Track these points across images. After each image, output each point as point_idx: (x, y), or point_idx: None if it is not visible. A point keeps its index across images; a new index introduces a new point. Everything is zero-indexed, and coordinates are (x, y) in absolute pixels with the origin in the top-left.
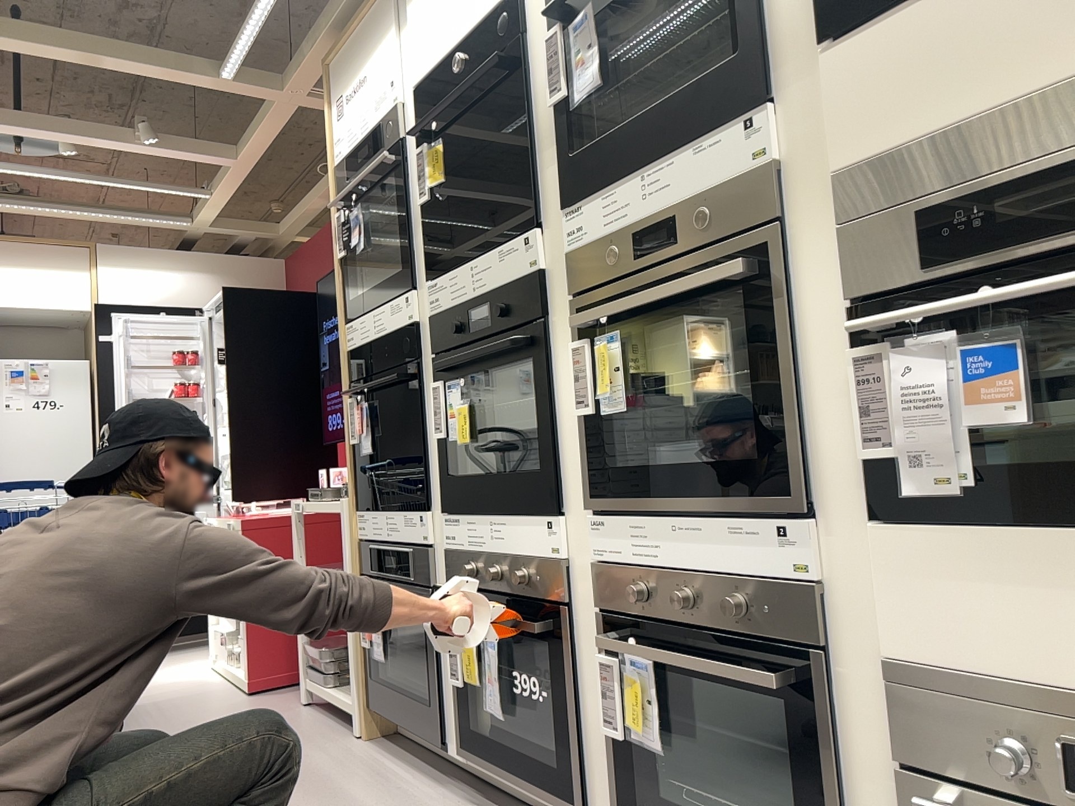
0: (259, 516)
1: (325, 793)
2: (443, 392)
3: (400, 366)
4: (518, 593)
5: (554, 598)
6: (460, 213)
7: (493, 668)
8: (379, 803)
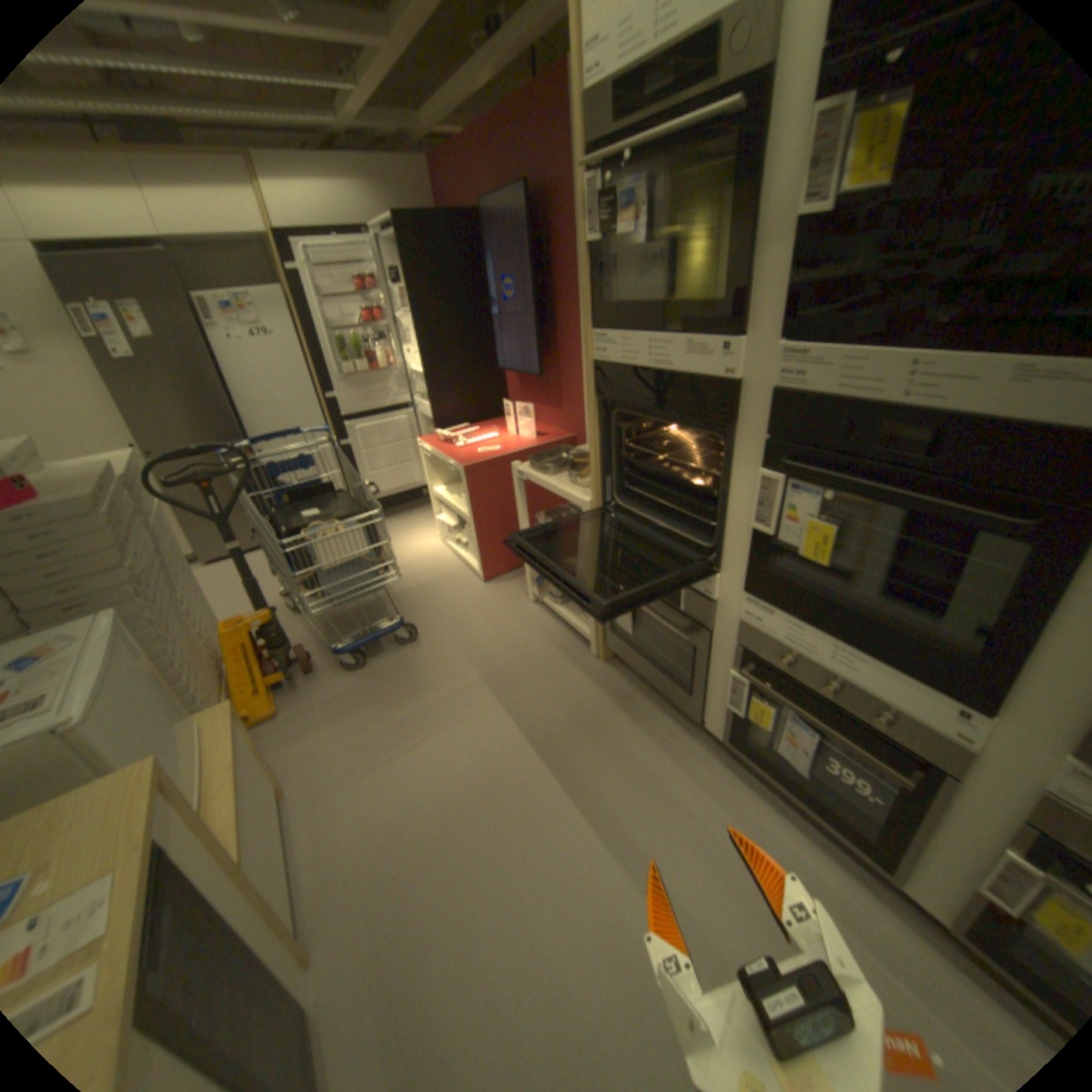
0: (474, 461)
1: (607, 741)
2: (783, 487)
3: (685, 410)
4: (867, 719)
5: (939, 763)
6: (871, 234)
7: (807, 745)
8: (657, 762)
